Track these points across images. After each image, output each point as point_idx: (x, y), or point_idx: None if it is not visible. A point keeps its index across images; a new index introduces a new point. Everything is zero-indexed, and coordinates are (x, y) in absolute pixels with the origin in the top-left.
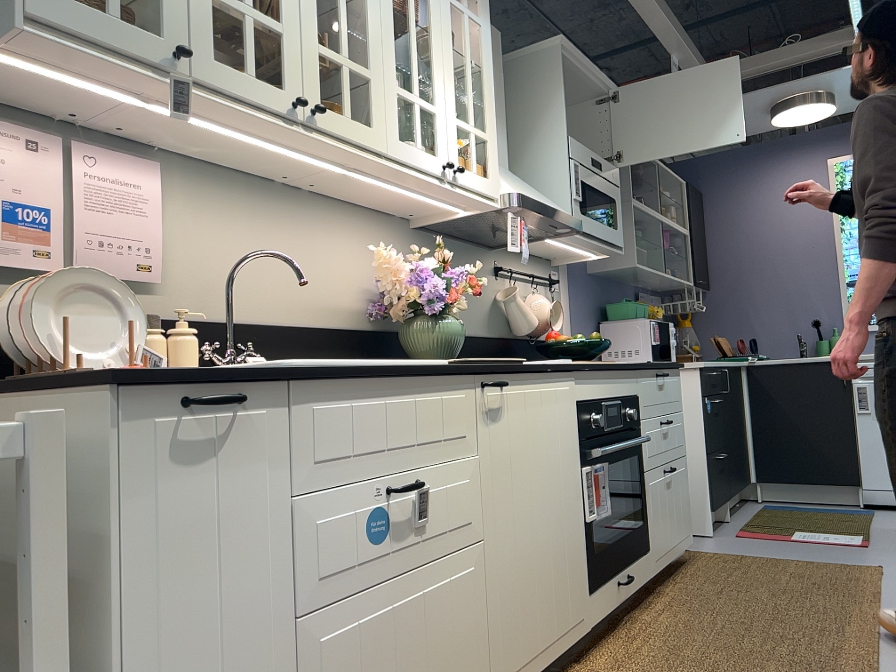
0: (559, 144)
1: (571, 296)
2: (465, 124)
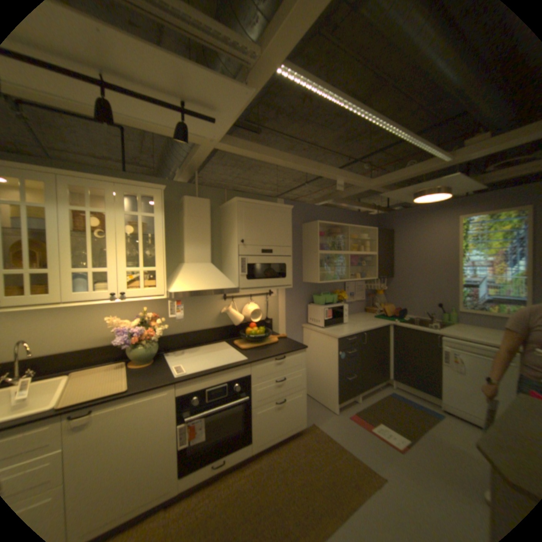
0: (236, 248)
1: (285, 296)
2: (135, 269)
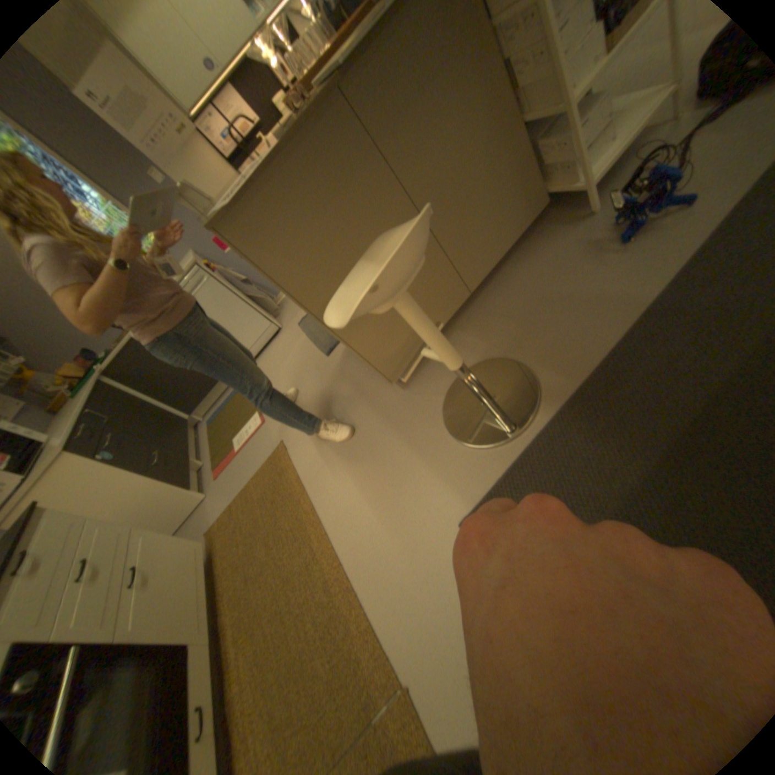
0: None
1: None
2: None
